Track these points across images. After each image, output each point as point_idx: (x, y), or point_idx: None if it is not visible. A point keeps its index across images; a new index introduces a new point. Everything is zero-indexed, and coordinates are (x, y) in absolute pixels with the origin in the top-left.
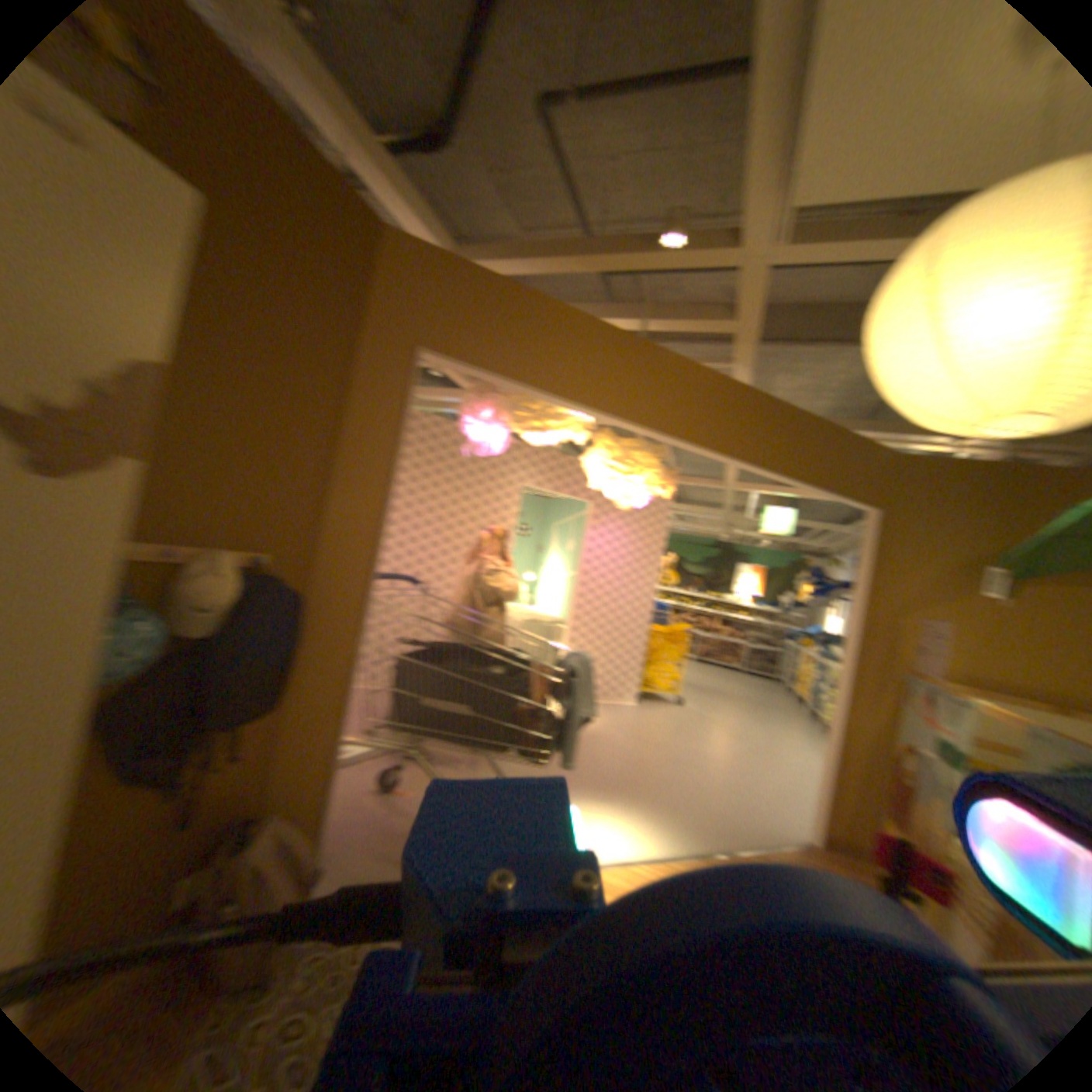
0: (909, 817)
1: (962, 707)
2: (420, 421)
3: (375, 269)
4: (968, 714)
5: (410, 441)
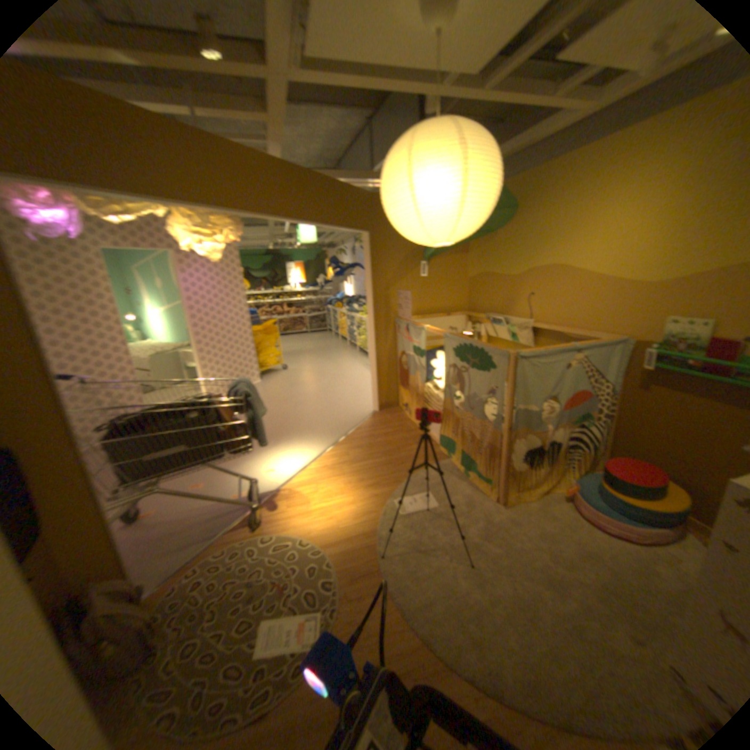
0: (408, 385)
1: (420, 333)
2: None
3: None
4: (423, 335)
5: None
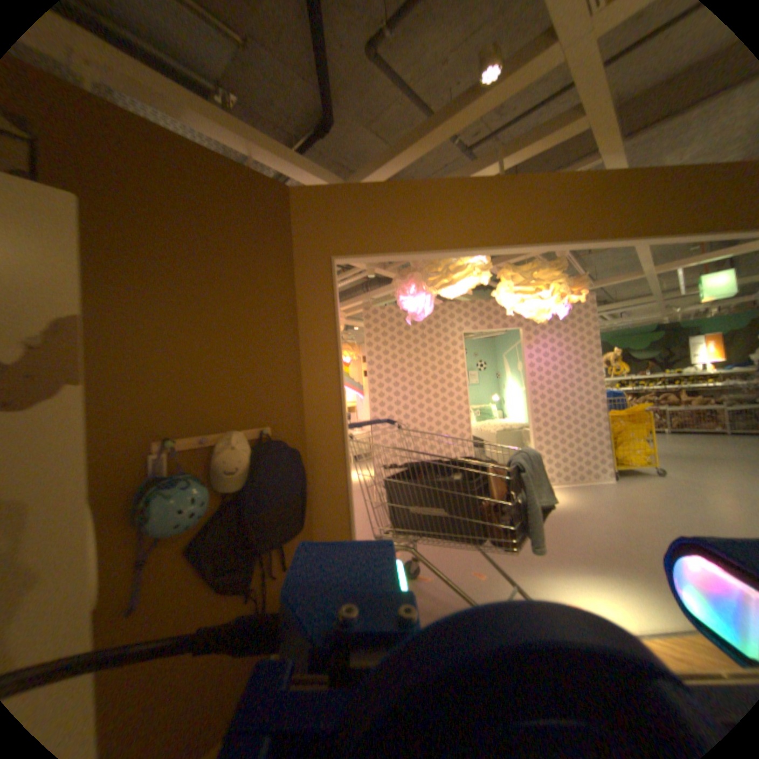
0: None
1: None
2: (377, 312)
3: (289, 218)
4: None
5: (375, 328)
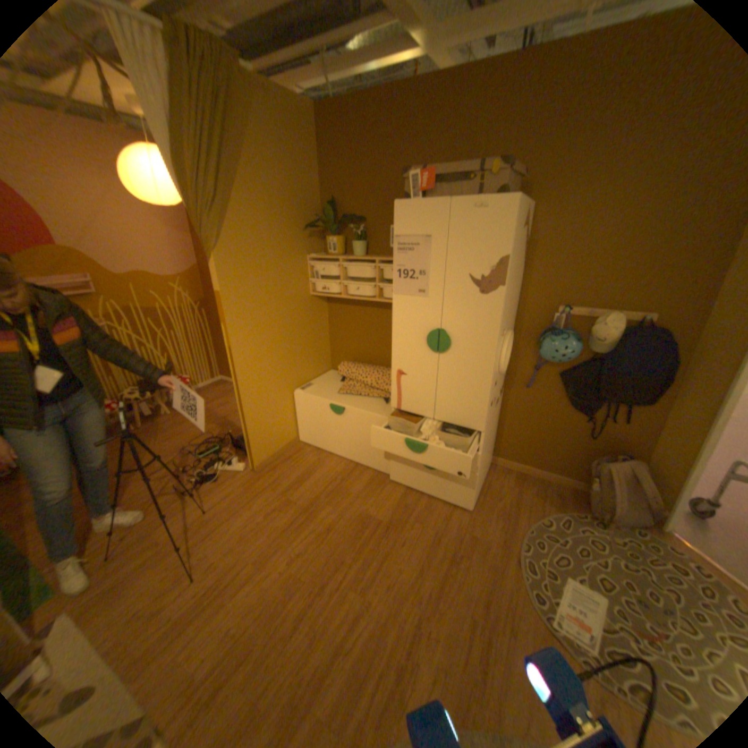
0: None
1: None
2: None
3: None
4: None
5: None
